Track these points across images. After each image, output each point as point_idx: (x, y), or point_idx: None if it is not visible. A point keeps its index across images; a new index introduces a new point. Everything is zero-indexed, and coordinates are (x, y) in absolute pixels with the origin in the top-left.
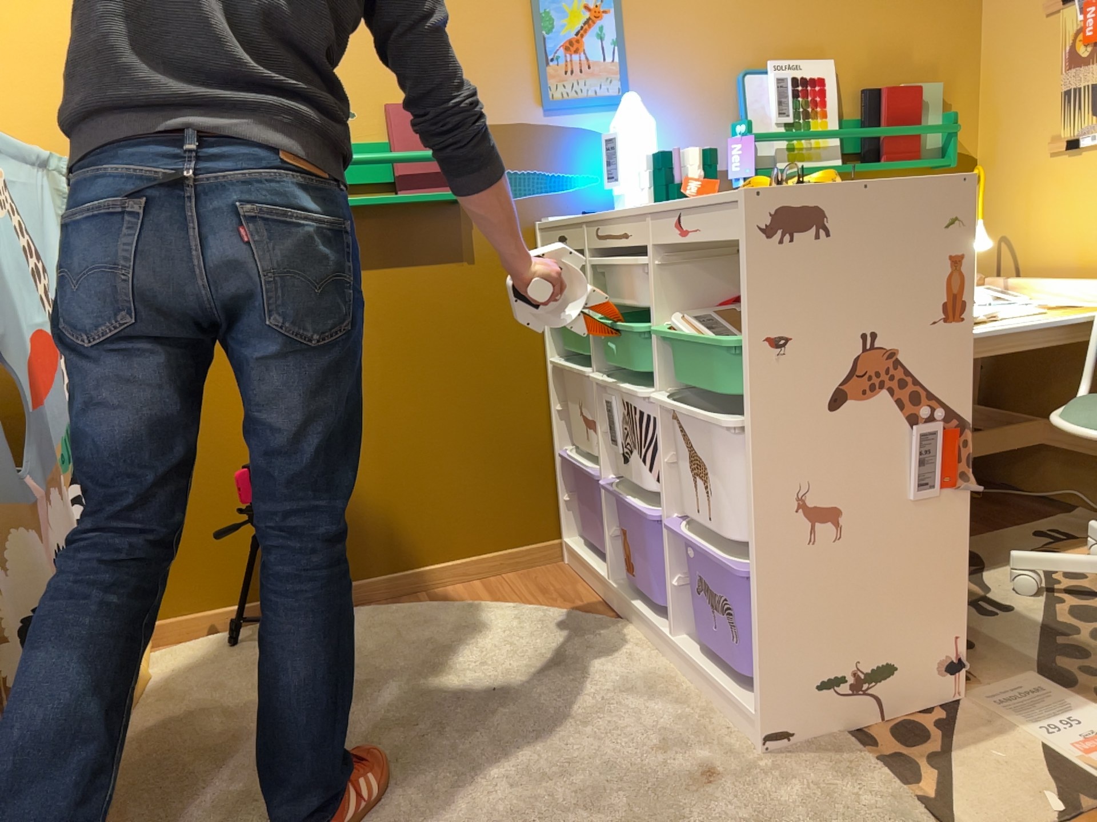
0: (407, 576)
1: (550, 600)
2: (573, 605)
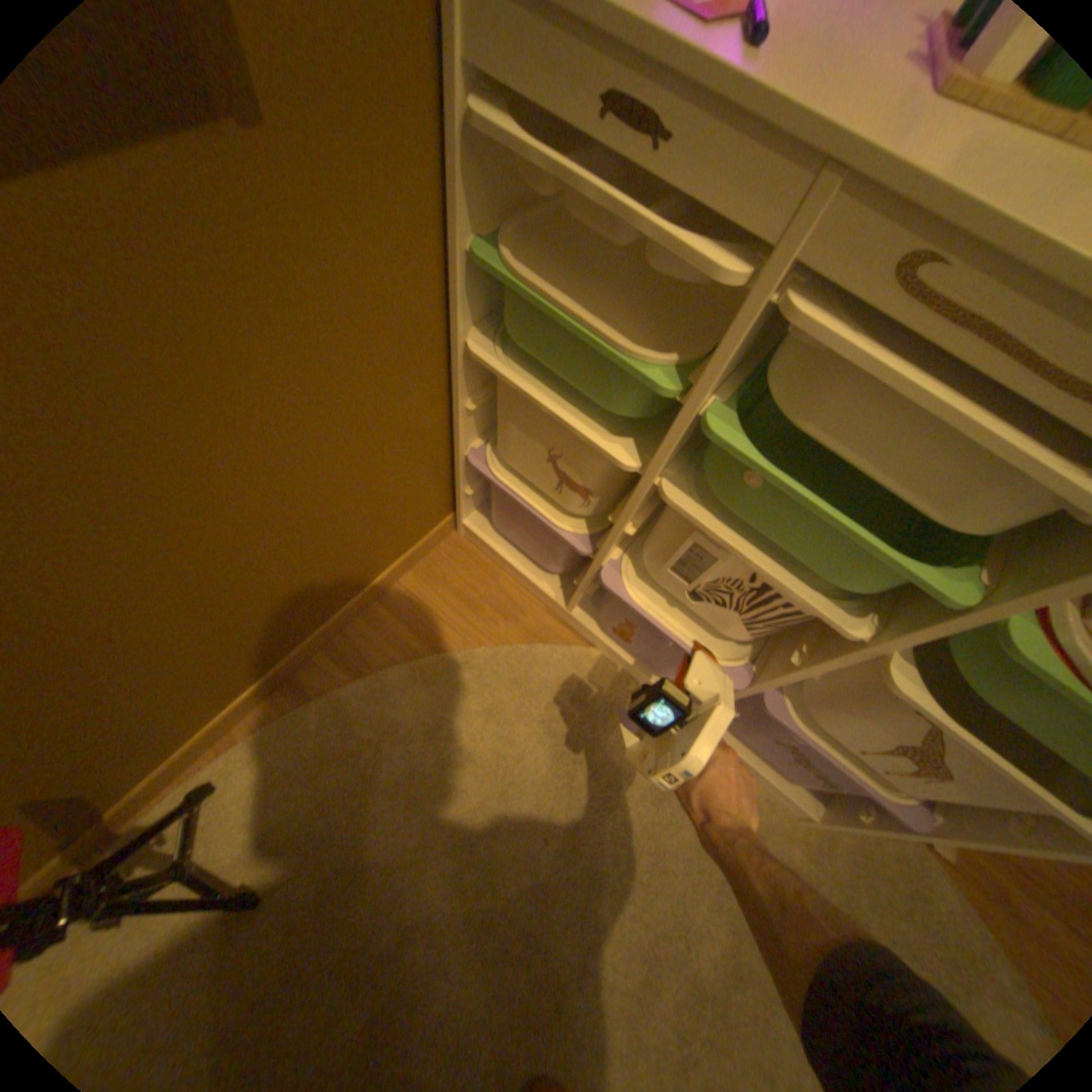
0: (297, 656)
1: (489, 619)
2: (520, 621)
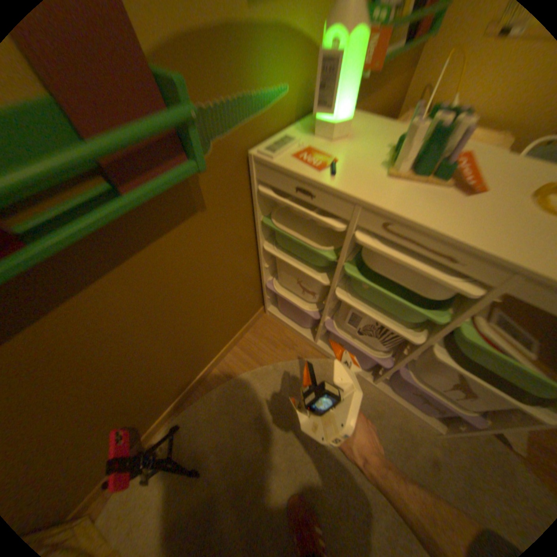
0: (207, 370)
1: (282, 349)
2: (295, 350)
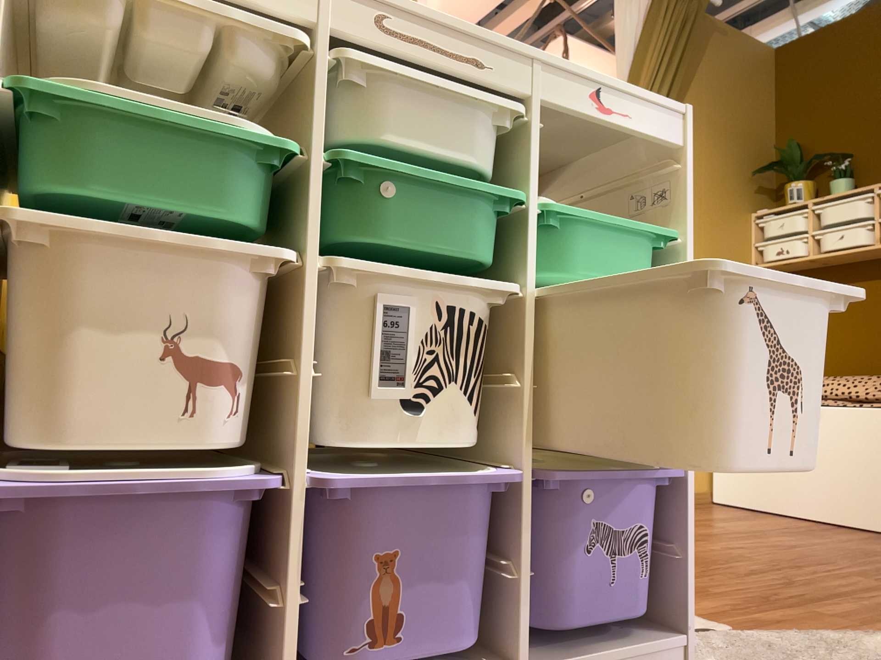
0: None
1: None
2: None
